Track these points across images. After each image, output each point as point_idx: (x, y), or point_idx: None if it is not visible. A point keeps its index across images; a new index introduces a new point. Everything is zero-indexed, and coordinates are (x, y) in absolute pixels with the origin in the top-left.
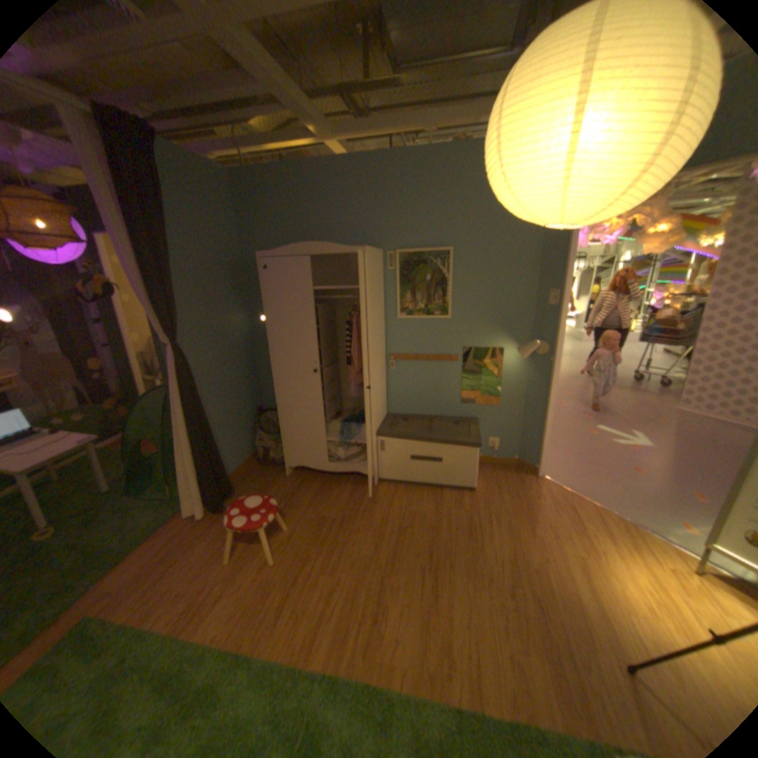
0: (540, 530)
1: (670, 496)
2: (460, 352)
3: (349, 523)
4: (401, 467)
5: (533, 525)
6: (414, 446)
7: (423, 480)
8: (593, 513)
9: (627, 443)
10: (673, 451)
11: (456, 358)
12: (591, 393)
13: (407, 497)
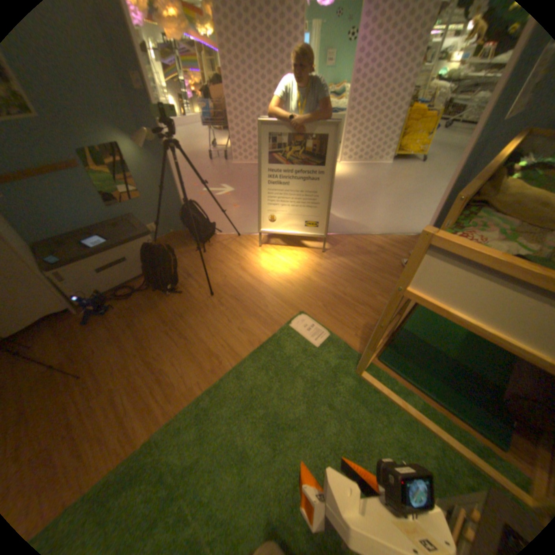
0: (212, 265)
1: (253, 213)
2: (76, 156)
3: (77, 354)
4: (91, 285)
5: (207, 264)
6: (92, 261)
7: (118, 283)
8: (230, 240)
9: (223, 194)
10: (243, 190)
11: (75, 163)
12: (189, 169)
13: (114, 302)
